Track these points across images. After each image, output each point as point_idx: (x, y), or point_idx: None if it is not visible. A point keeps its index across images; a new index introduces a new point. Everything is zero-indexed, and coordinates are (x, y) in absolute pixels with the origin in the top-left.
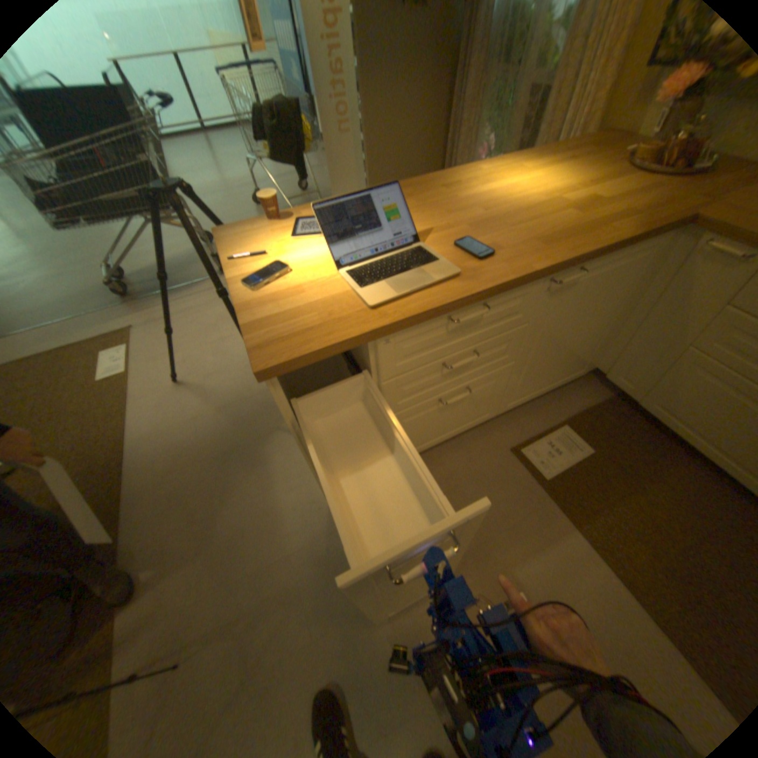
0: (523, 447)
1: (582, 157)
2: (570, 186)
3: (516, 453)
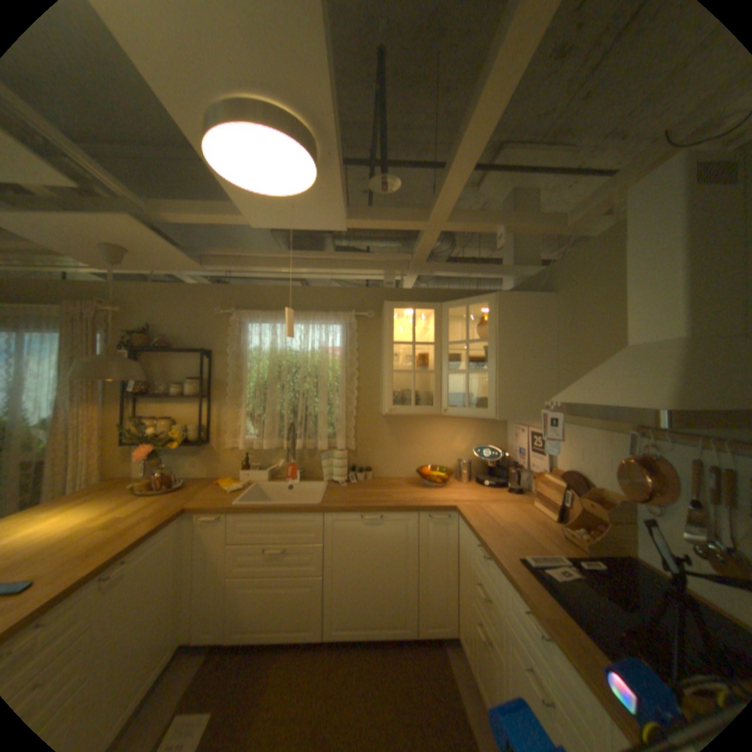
0: None
1: (94, 500)
2: (91, 519)
3: None
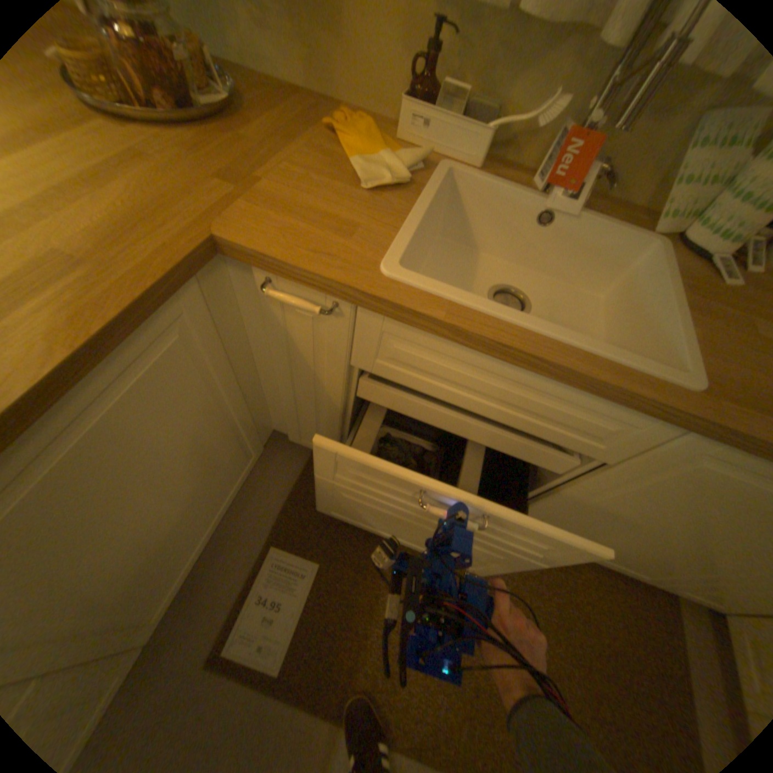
0: (221, 645)
1: None
2: None
3: (214, 668)
